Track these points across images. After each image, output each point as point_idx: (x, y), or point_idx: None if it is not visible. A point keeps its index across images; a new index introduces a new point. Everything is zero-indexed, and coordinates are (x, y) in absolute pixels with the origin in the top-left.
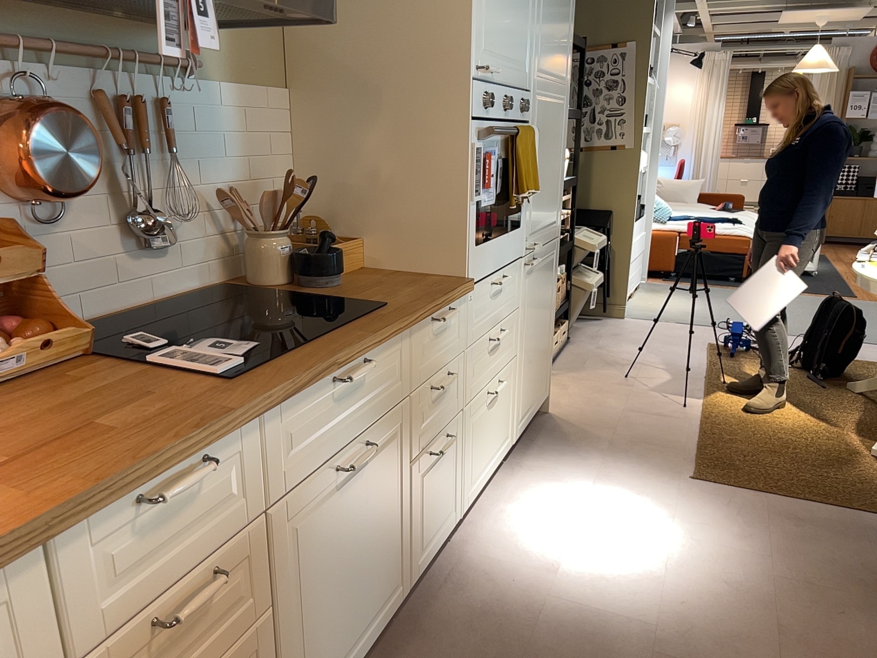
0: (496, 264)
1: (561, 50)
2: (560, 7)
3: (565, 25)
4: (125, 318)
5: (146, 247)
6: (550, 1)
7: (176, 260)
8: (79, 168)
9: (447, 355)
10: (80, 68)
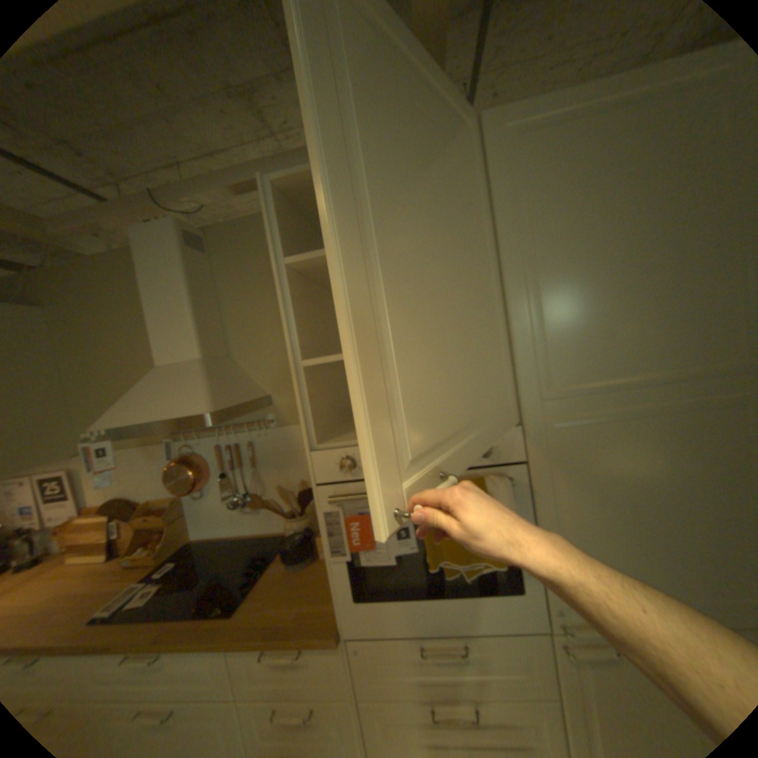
0: (426, 630)
1: (674, 329)
2: (644, 271)
3: (690, 283)
4: (234, 542)
5: (243, 511)
6: (575, 284)
7: (264, 517)
8: (181, 486)
9: (305, 694)
10: (211, 437)
